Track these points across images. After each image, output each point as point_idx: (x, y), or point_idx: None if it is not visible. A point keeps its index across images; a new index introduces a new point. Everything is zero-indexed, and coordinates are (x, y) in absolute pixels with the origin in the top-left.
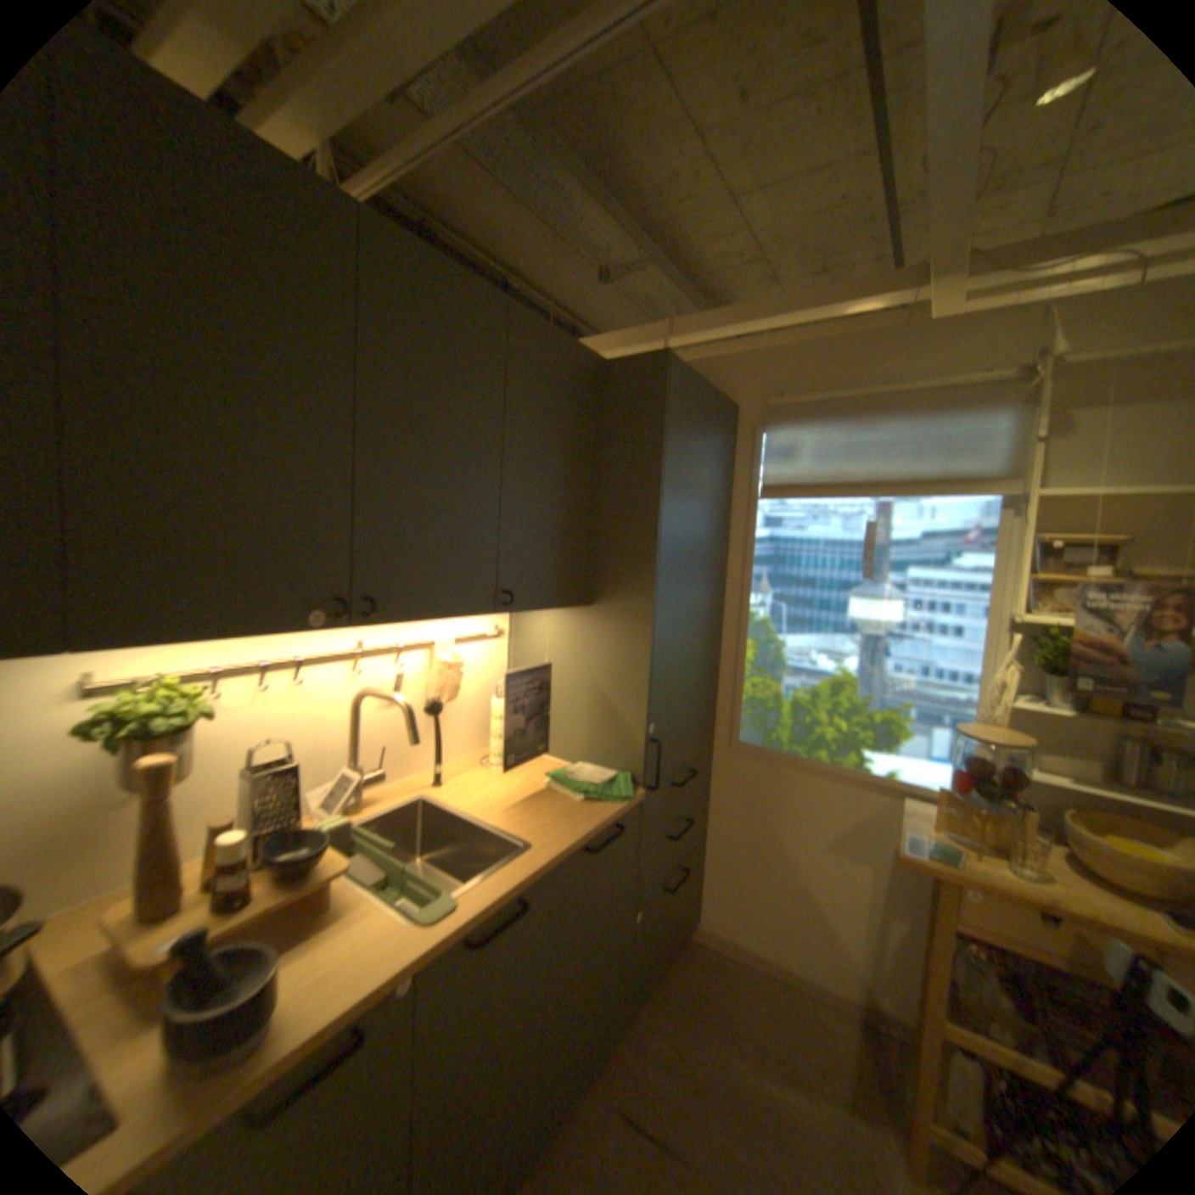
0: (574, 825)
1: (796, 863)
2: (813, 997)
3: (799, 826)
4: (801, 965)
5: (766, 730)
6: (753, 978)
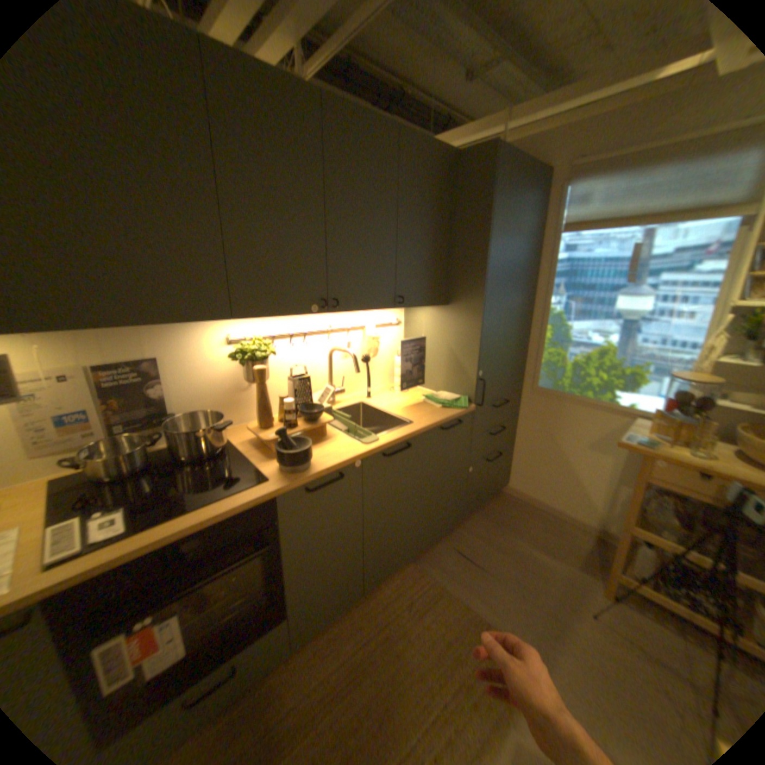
0: (434, 415)
1: (566, 454)
2: (570, 522)
3: (570, 434)
4: (565, 507)
5: (554, 379)
6: (536, 511)
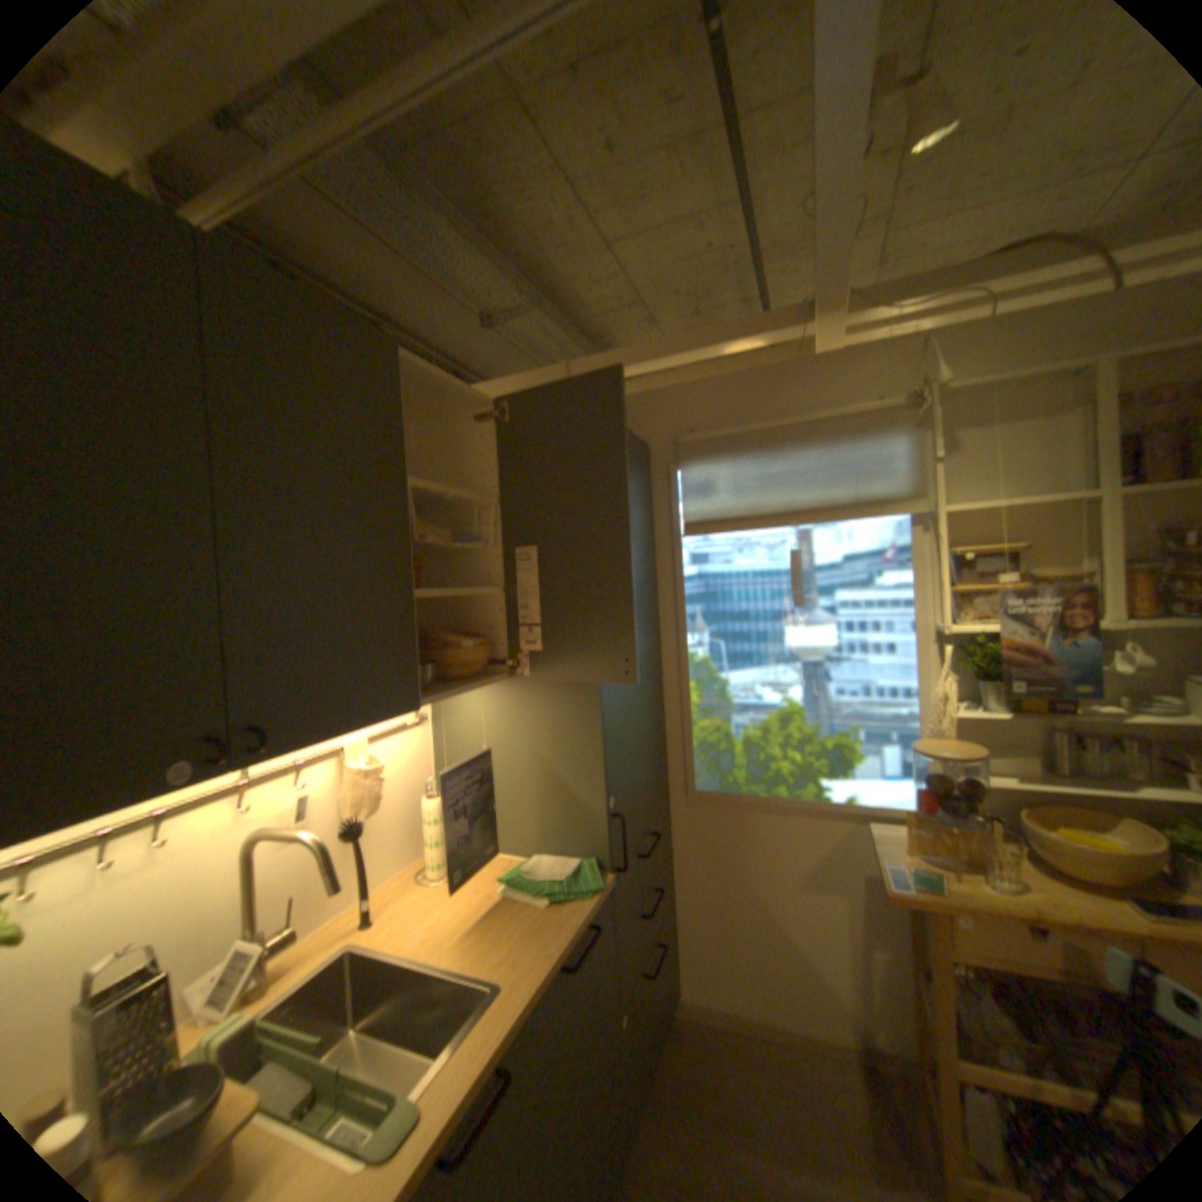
0: (544, 941)
1: (771, 909)
2: (809, 1050)
3: (769, 869)
4: (792, 1018)
5: (721, 774)
6: (746, 1045)
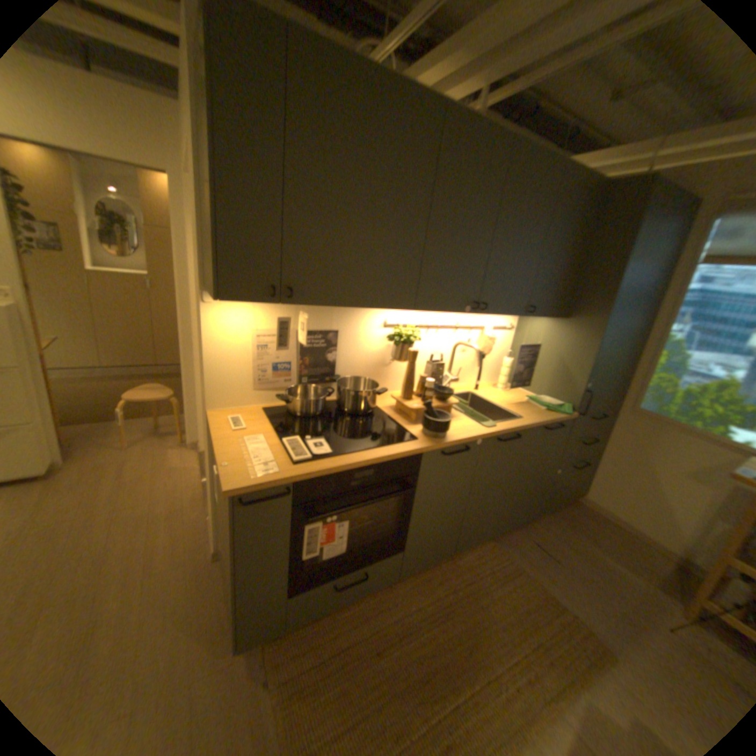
0: (542, 416)
1: (660, 478)
2: (651, 545)
3: (669, 460)
4: (647, 529)
5: (661, 404)
6: (614, 527)
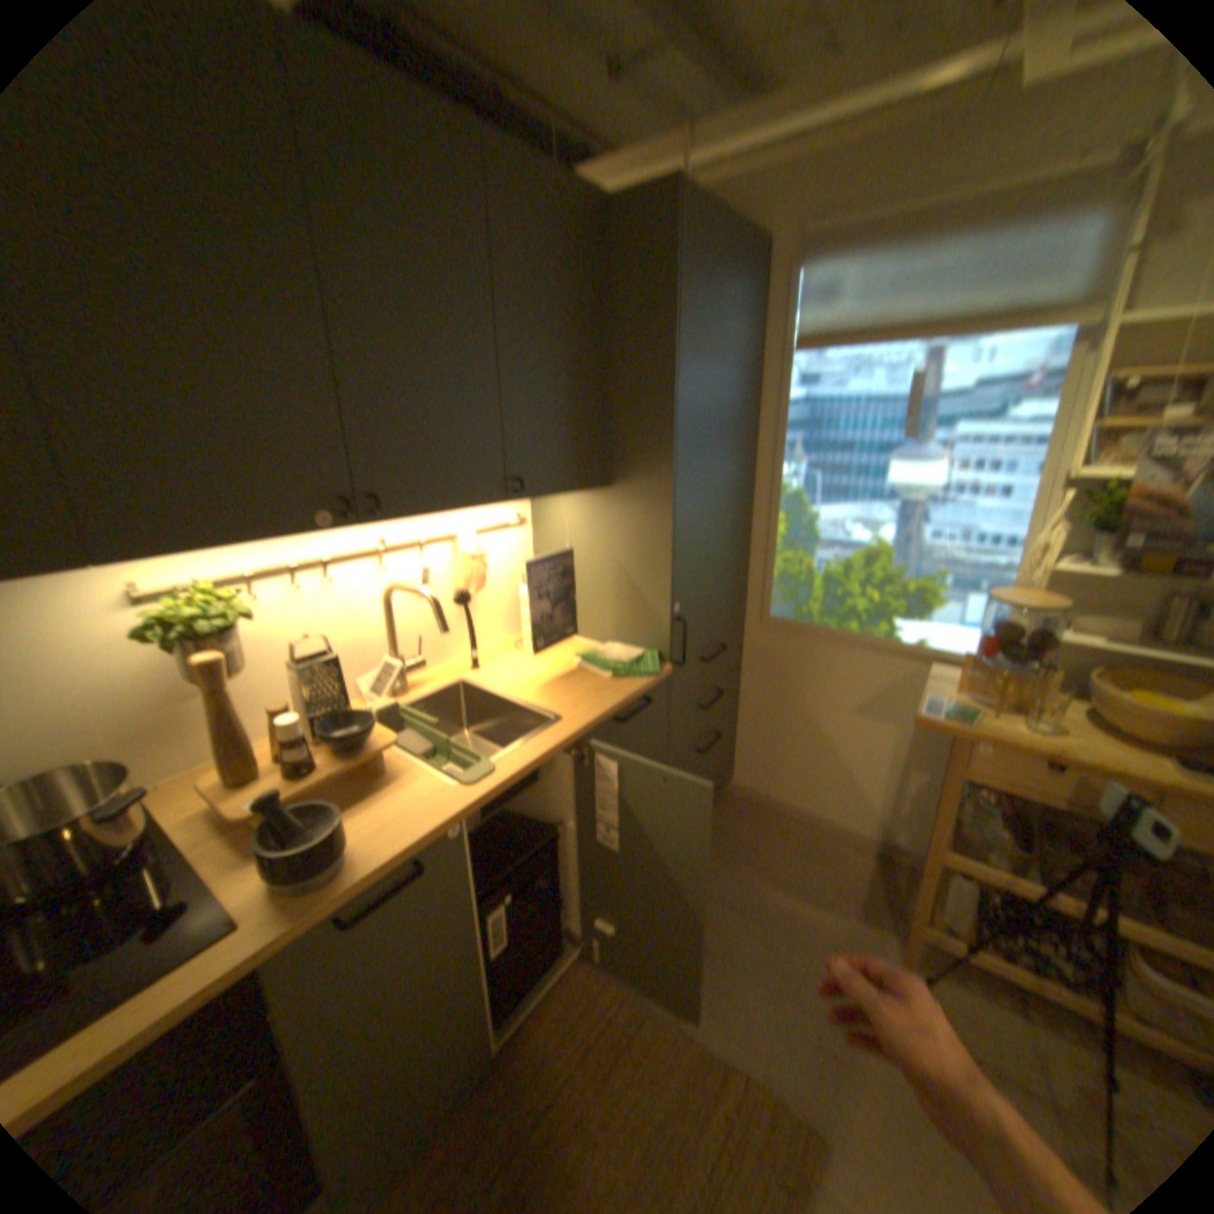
0: (602, 699)
1: (823, 726)
2: (835, 835)
3: (827, 693)
4: (825, 811)
5: (797, 605)
6: (781, 821)
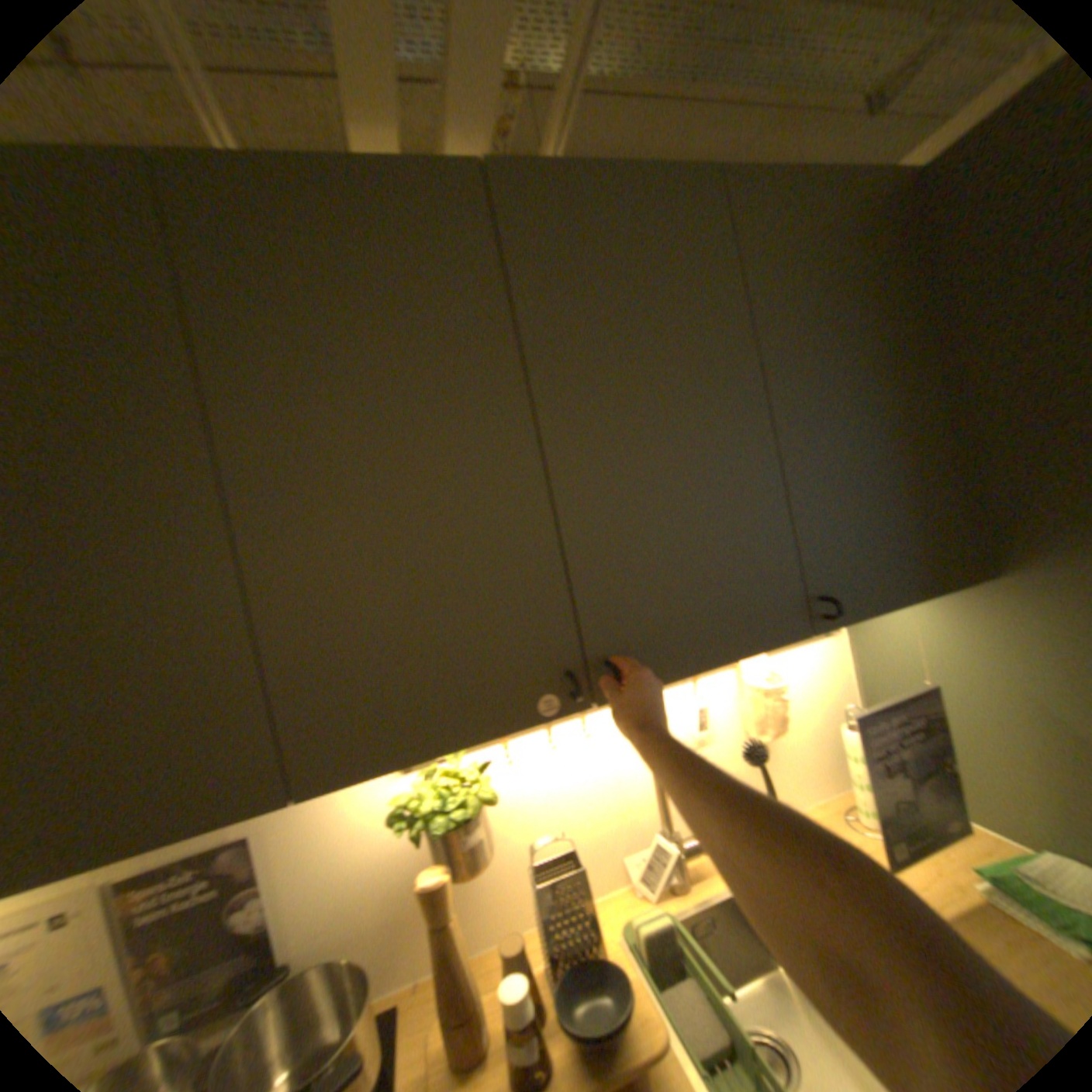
0: None
1: None
2: None
3: None
4: None
5: None
6: None
